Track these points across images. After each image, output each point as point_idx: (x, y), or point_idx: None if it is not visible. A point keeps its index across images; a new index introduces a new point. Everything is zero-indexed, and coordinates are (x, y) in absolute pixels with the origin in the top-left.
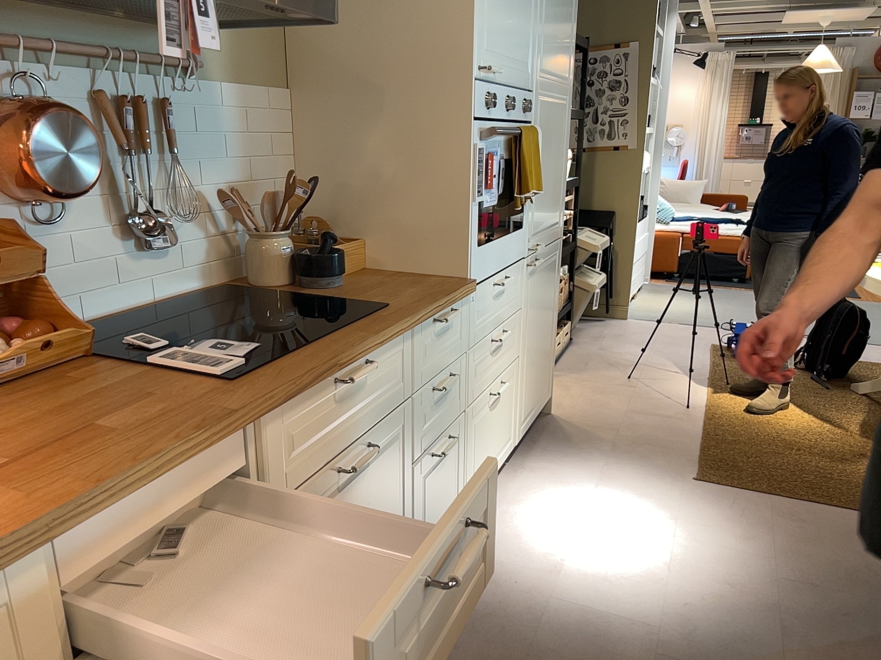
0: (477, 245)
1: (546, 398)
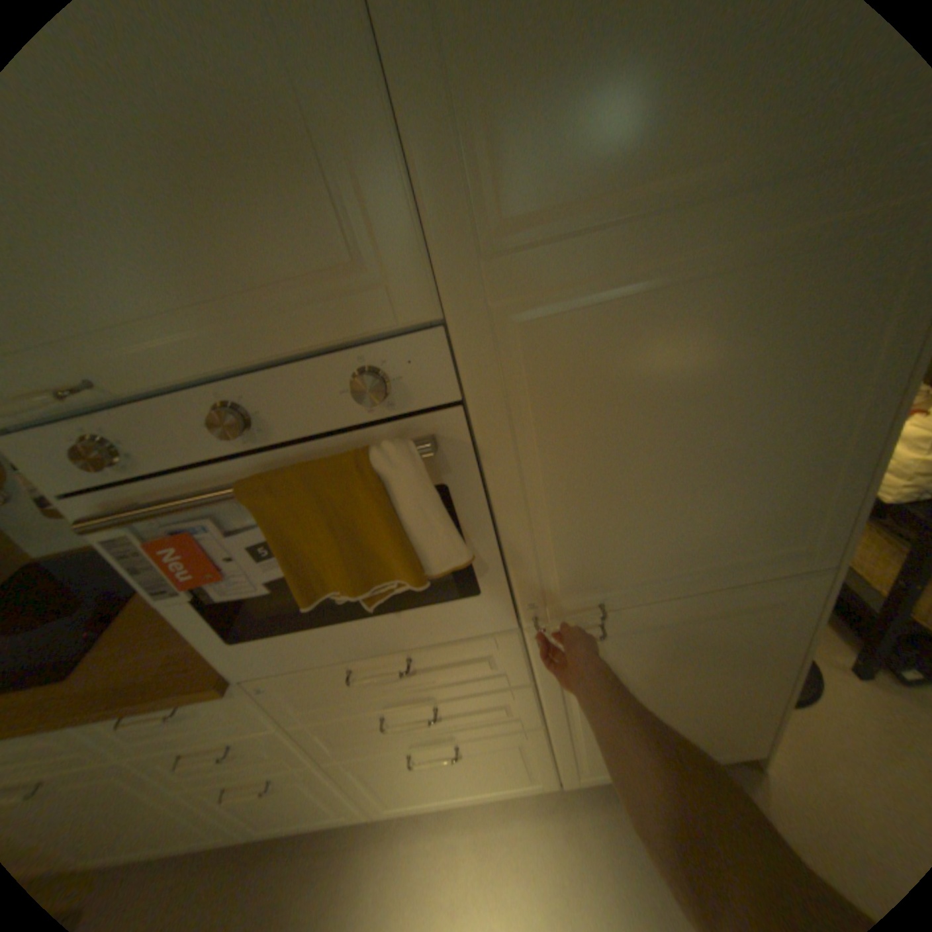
0: (224, 643)
1: (728, 760)
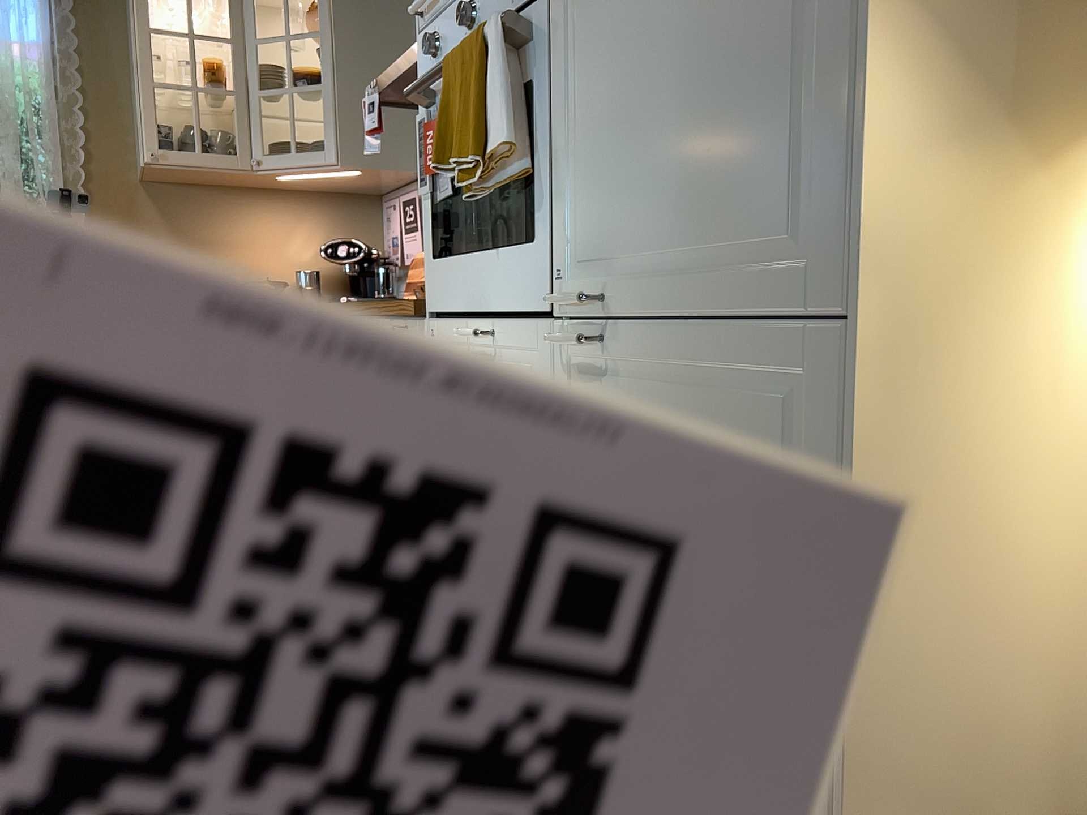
0: (435, 256)
1: None
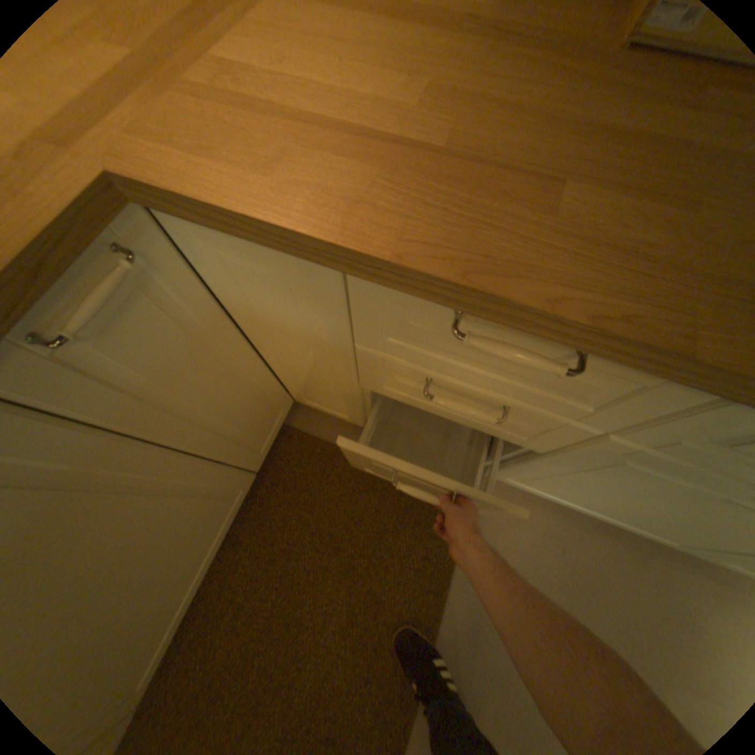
0: None
1: None
